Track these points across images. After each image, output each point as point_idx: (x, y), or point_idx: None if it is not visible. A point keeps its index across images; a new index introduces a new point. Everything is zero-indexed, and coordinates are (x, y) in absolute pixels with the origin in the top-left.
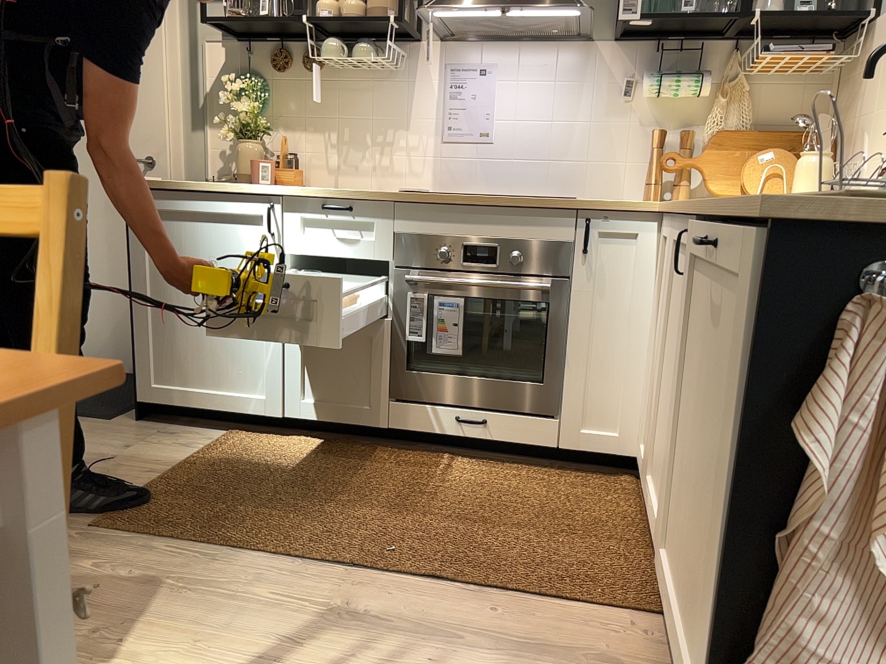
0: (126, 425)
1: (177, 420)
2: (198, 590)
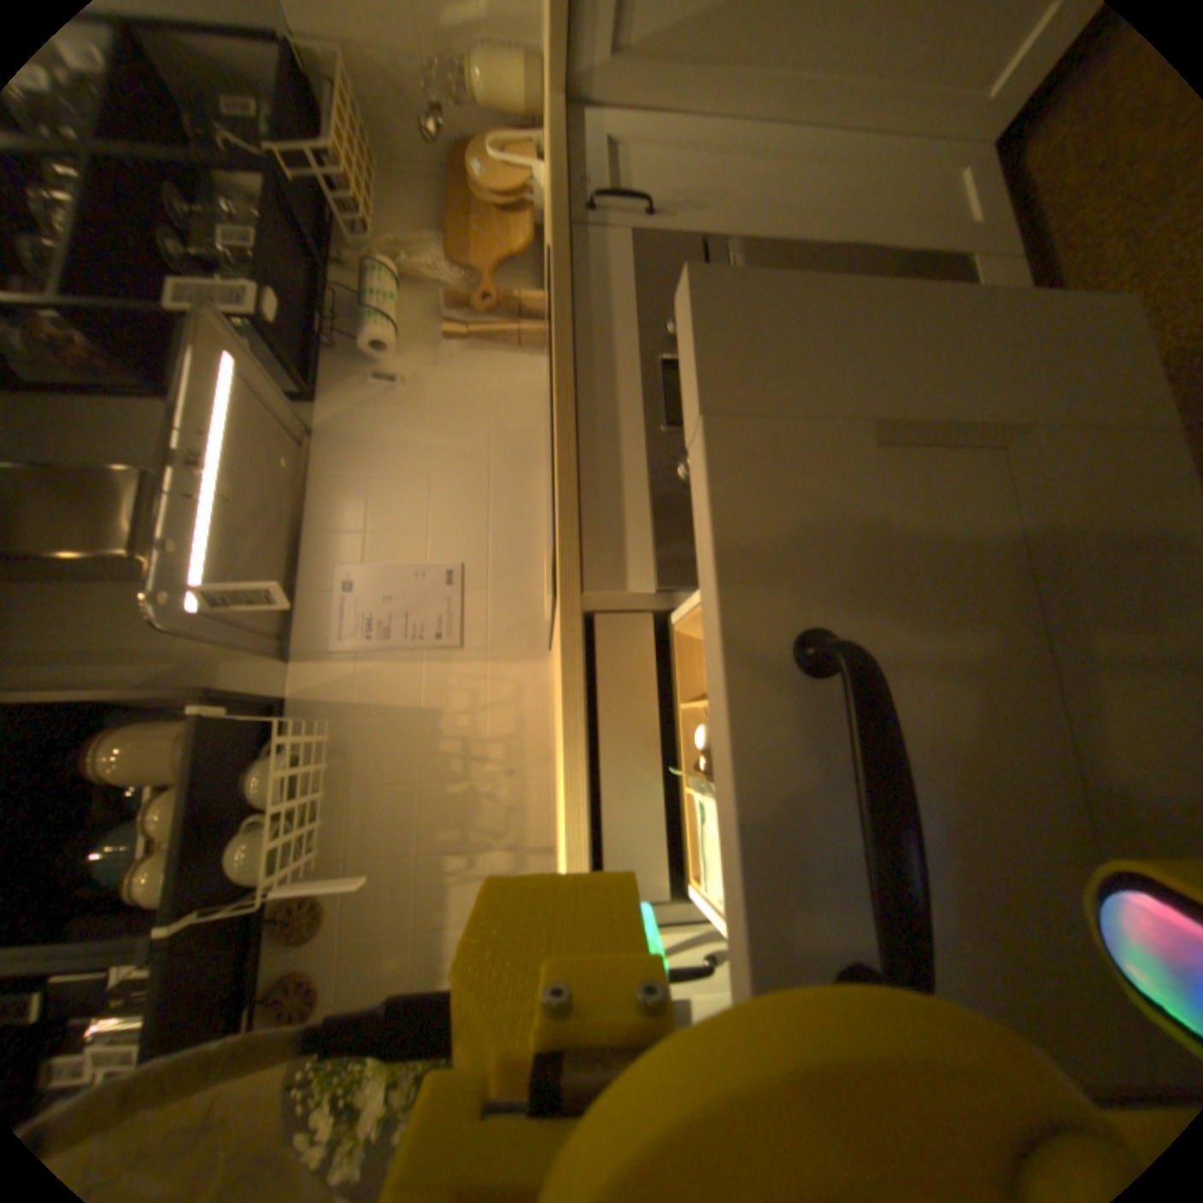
0: None
1: None
2: None
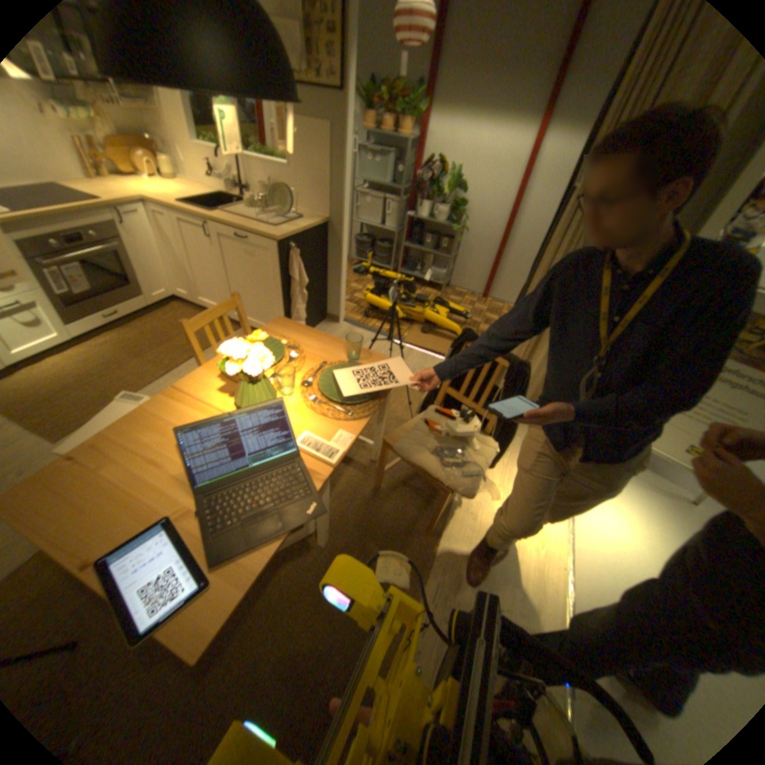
0: None
1: None
2: None
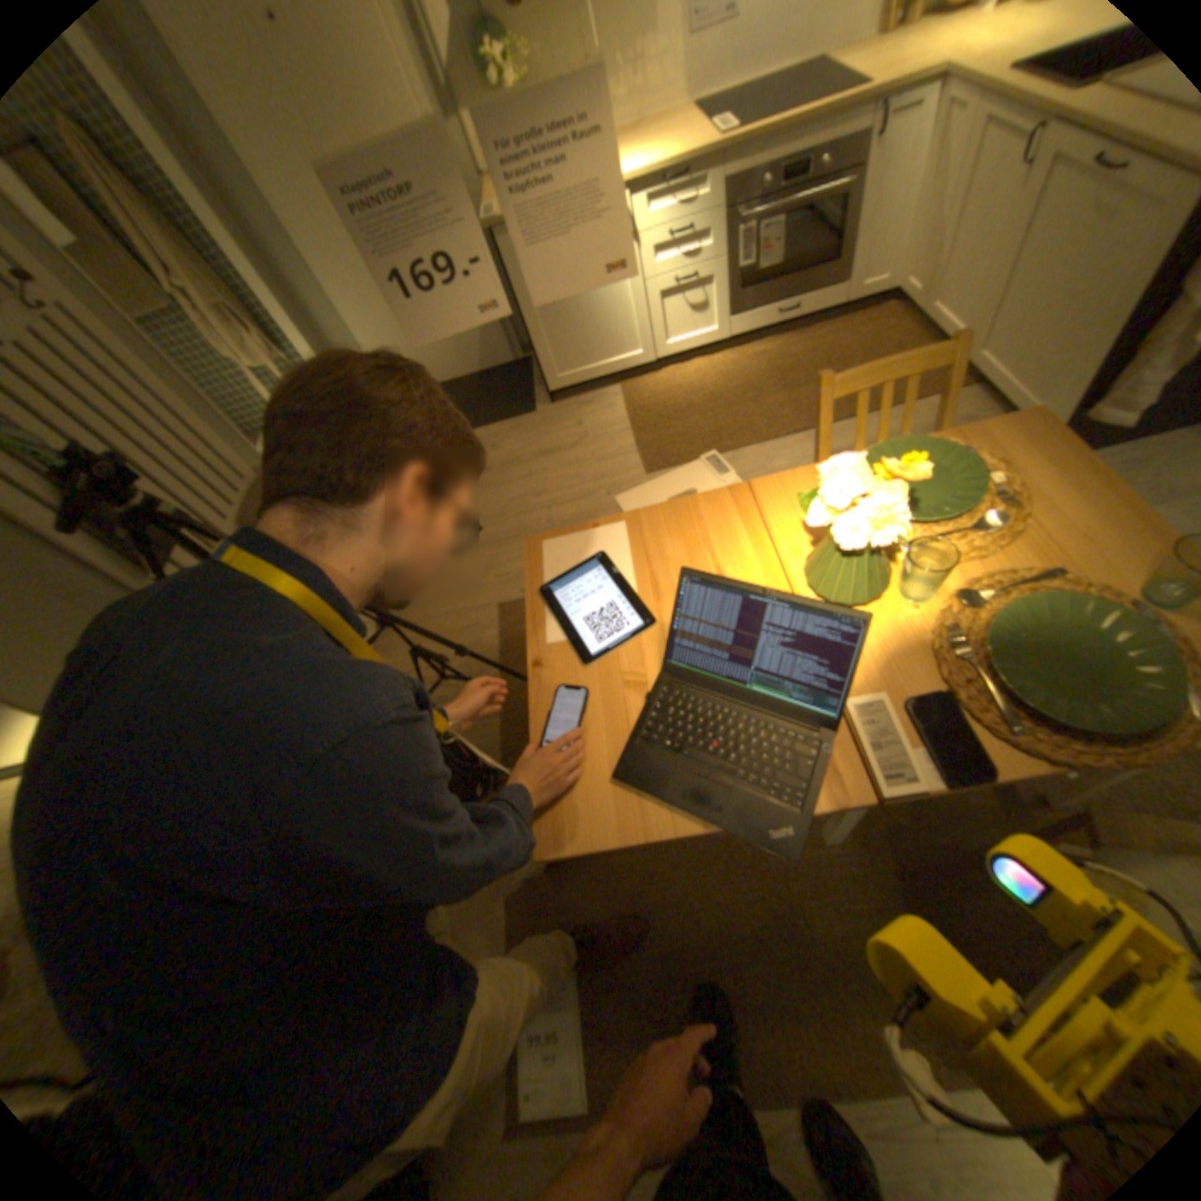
0: (551, 410)
1: (575, 392)
2: (745, 474)
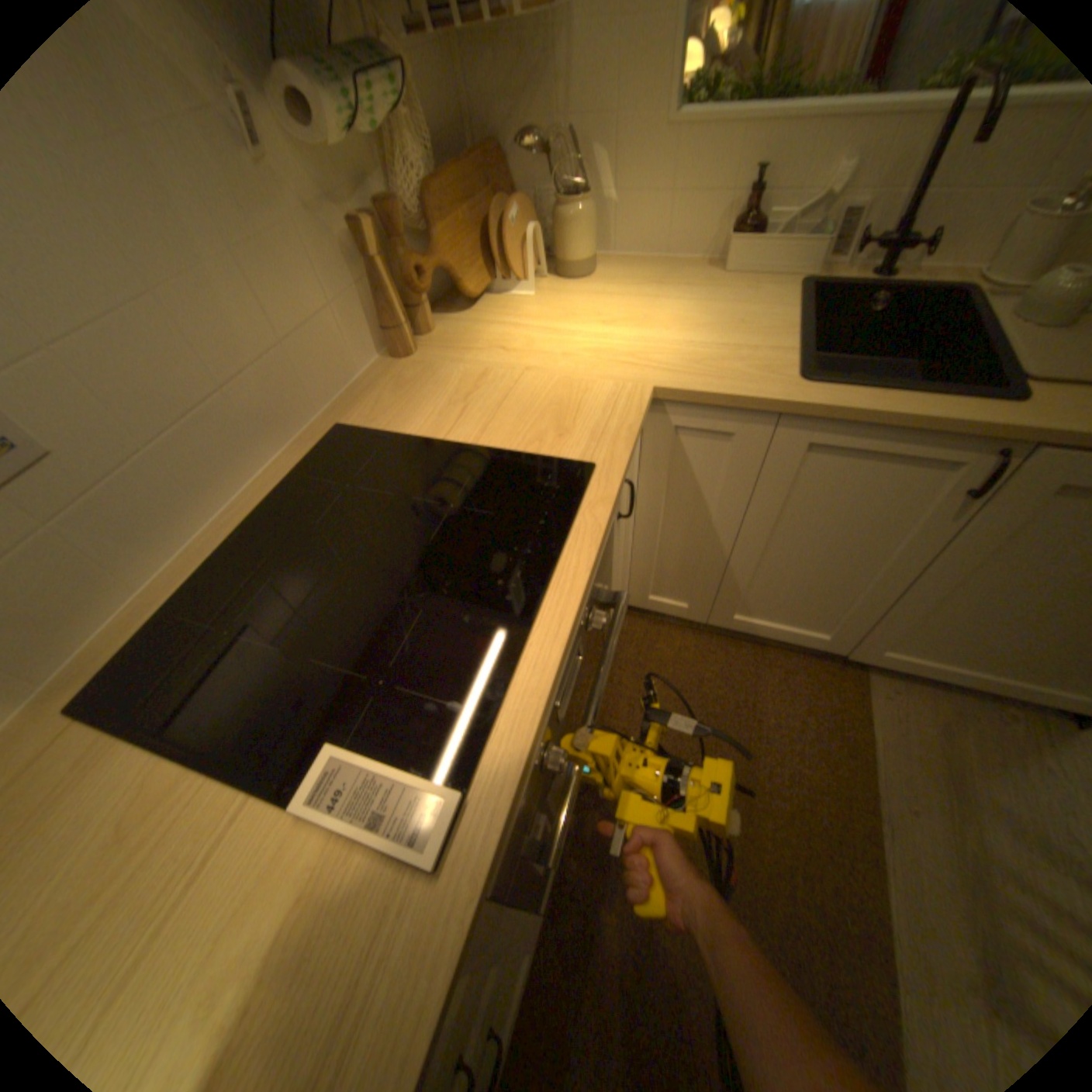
0: None
1: None
2: None
